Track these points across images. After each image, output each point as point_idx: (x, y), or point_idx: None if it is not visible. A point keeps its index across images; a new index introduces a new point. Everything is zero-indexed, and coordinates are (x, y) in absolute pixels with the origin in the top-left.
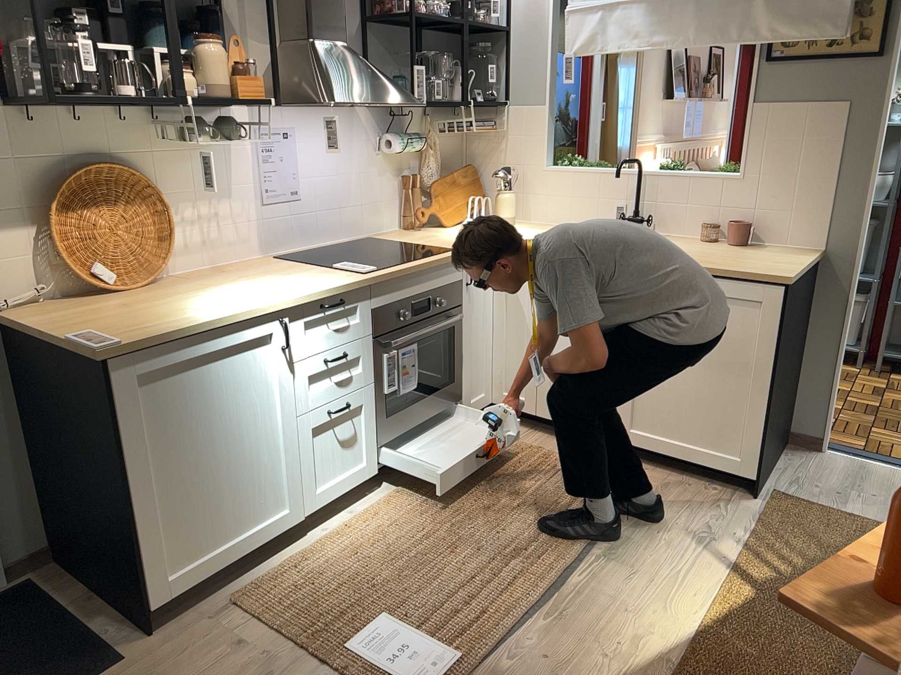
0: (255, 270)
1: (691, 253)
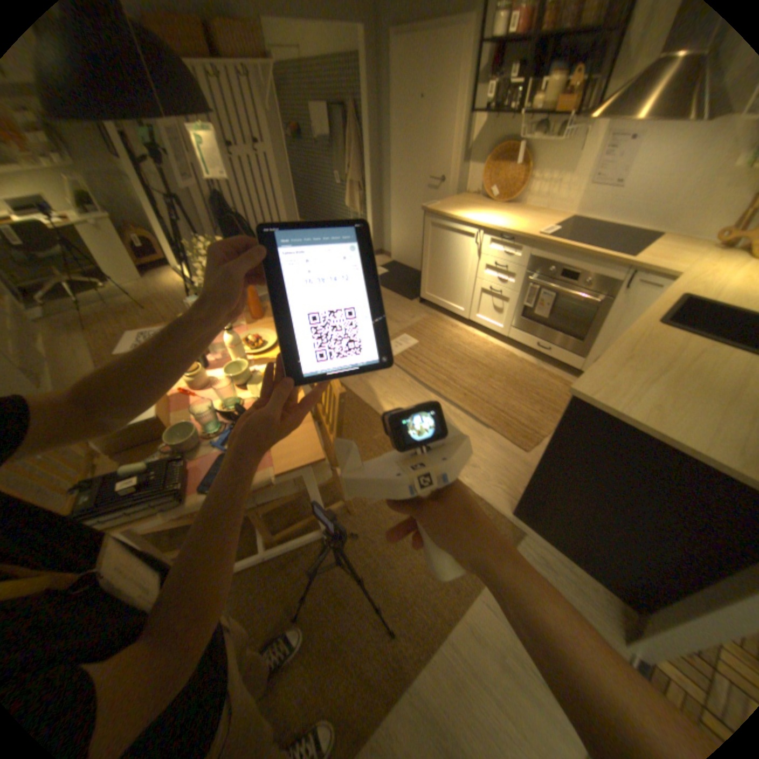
0: (541, 215)
1: (694, 364)
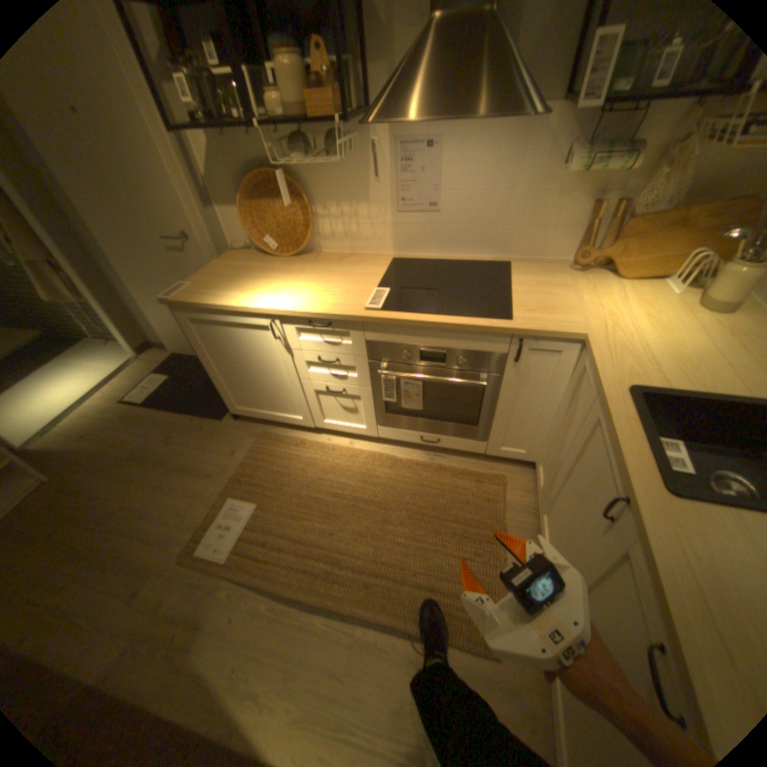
0: (353, 267)
1: None
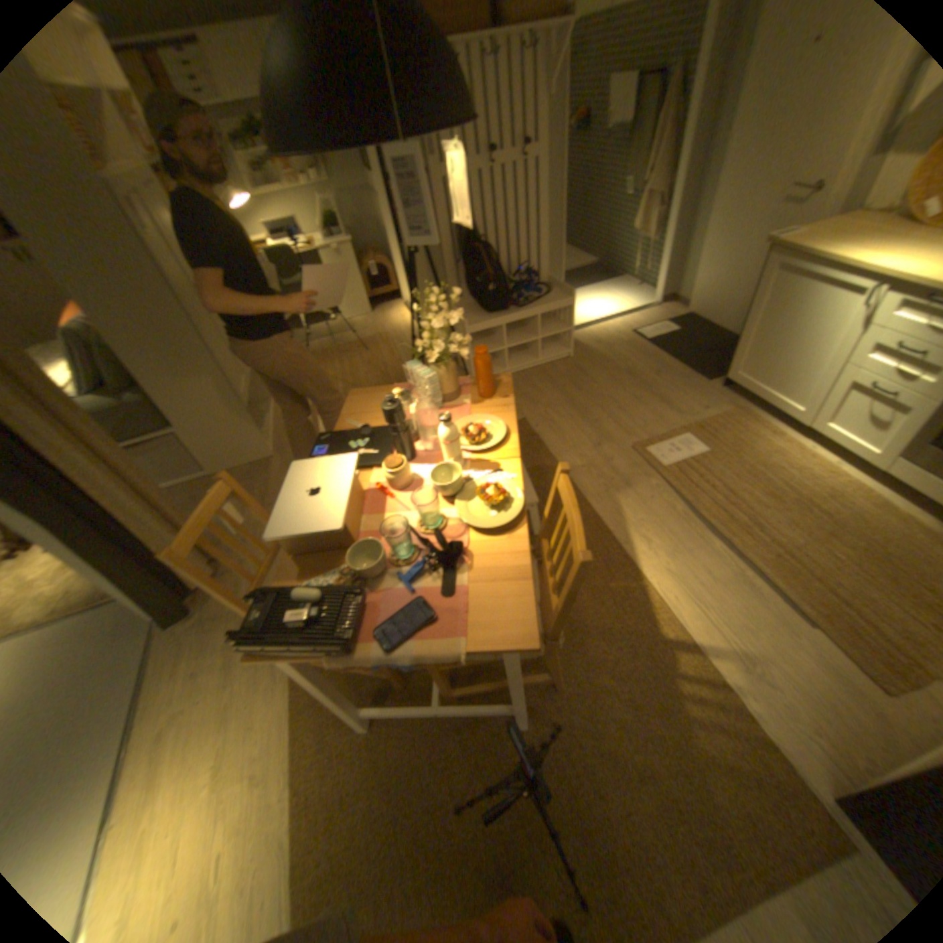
0: None
1: None
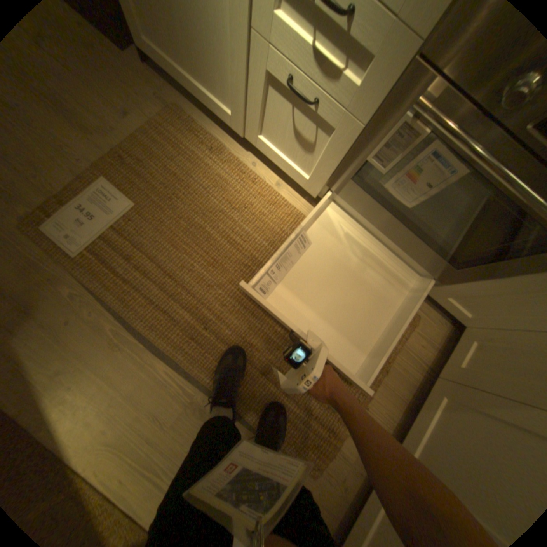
0: None
1: None
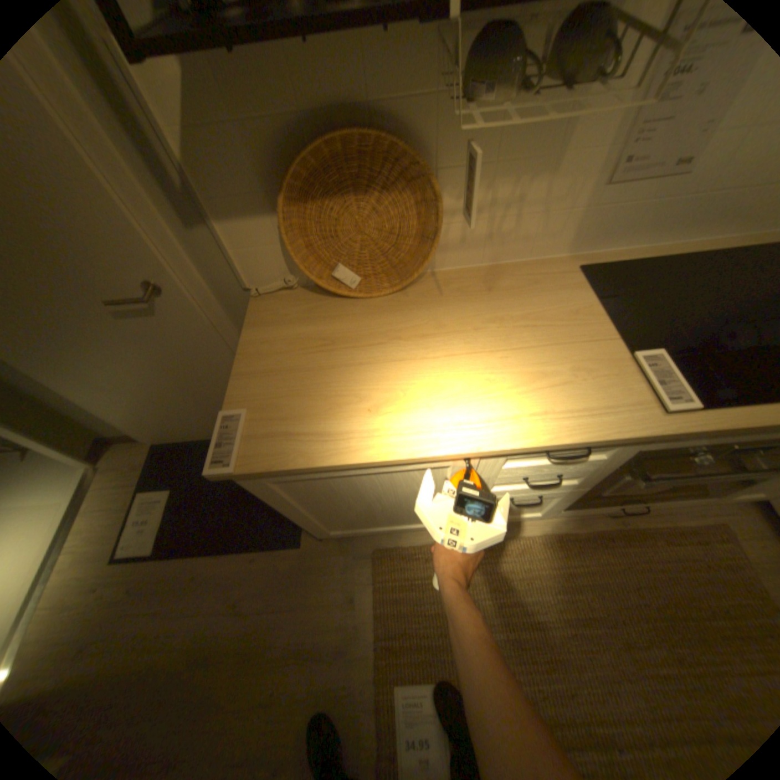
0: (530, 300)
1: None
